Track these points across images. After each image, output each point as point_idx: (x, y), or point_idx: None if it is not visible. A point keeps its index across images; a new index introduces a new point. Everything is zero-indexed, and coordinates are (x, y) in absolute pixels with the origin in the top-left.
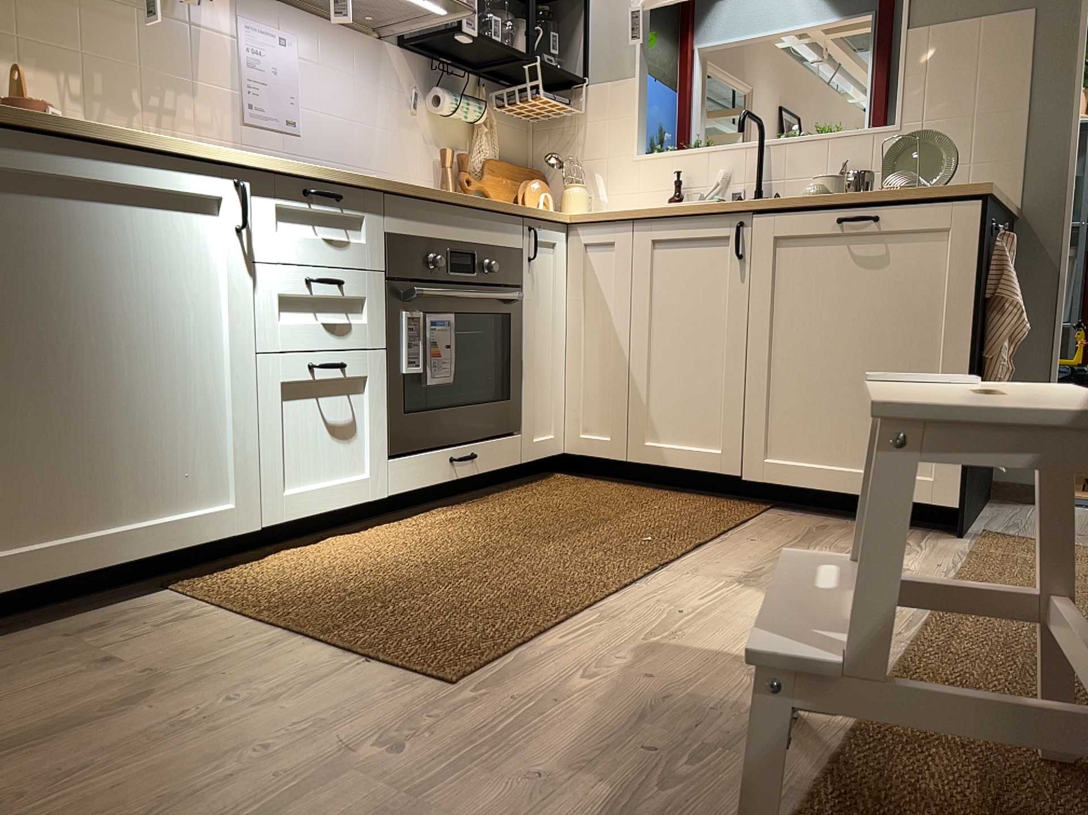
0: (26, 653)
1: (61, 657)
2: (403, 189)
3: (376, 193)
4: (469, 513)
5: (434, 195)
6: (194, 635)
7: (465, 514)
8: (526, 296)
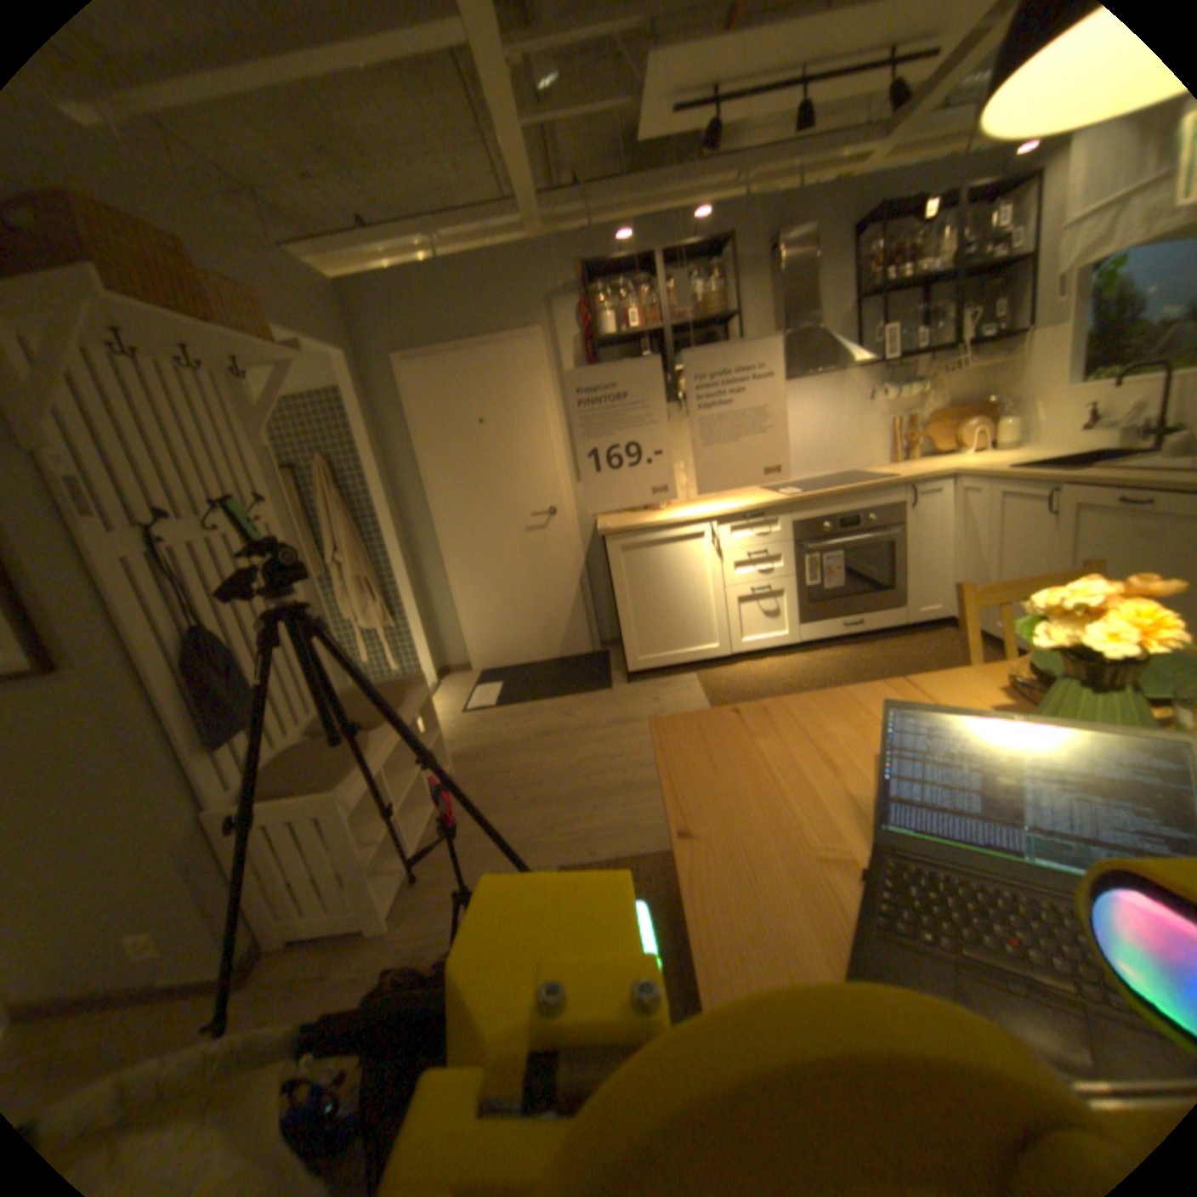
0: (641, 685)
1: (647, 690)
2: (801, 497)
3: (784, 503)
4: (851, 652)
5: (824, 493)
6: (680, 693)
7: (845, 653)
8: (909, 529)
